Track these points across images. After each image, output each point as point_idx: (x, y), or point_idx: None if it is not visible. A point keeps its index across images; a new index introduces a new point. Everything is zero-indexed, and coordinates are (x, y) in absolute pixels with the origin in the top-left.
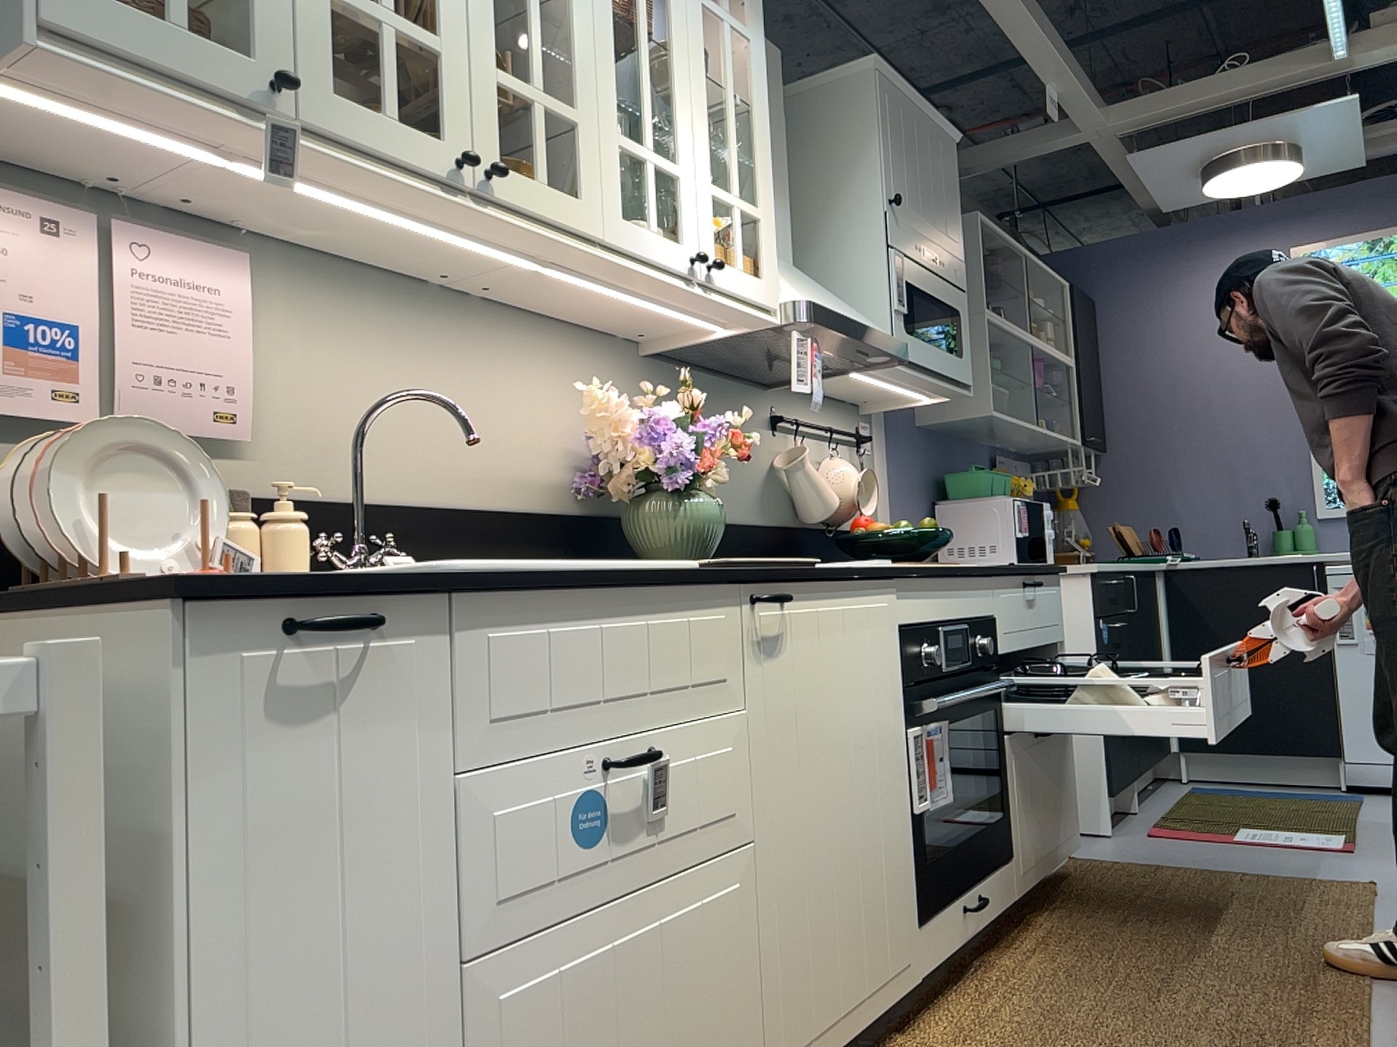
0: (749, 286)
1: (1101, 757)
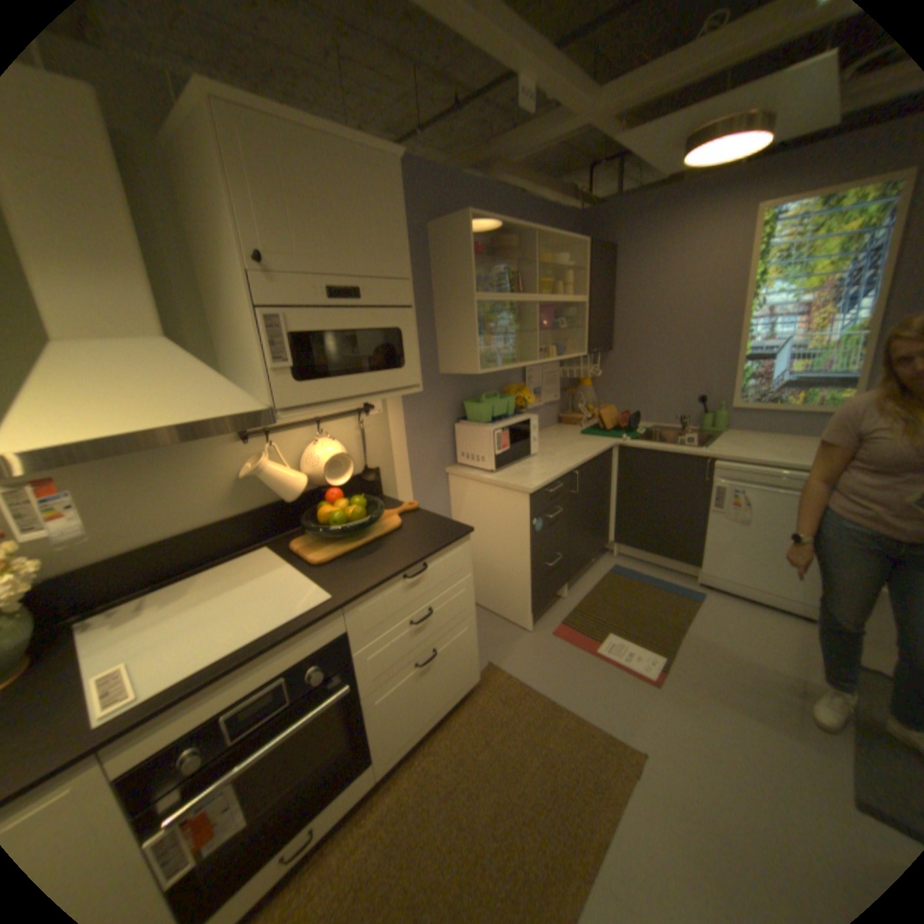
0: None
1: (527, 593)
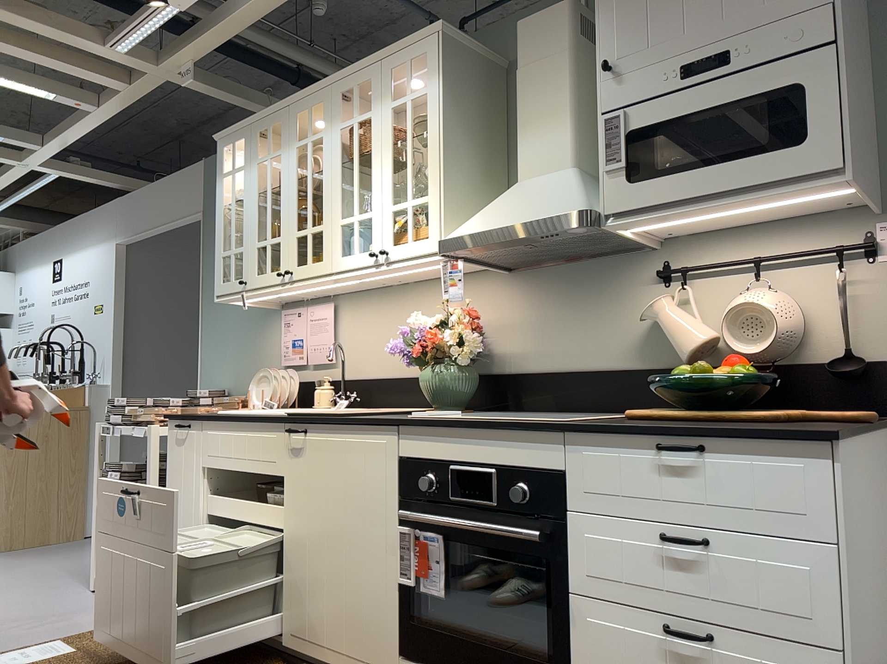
0: (413, 248)
1: None
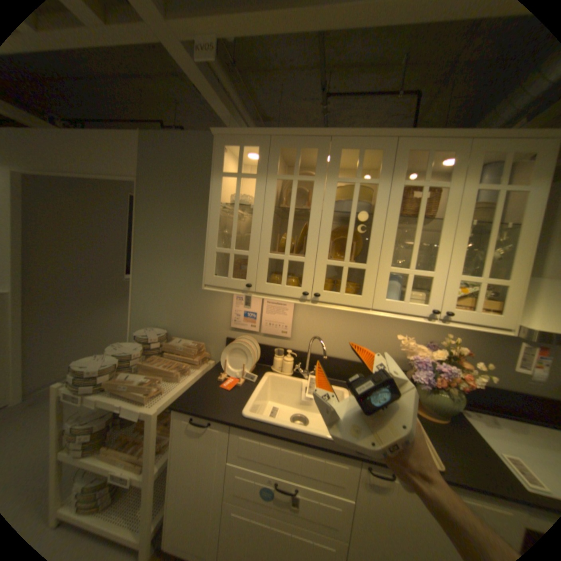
0: (484, 319)
1: None
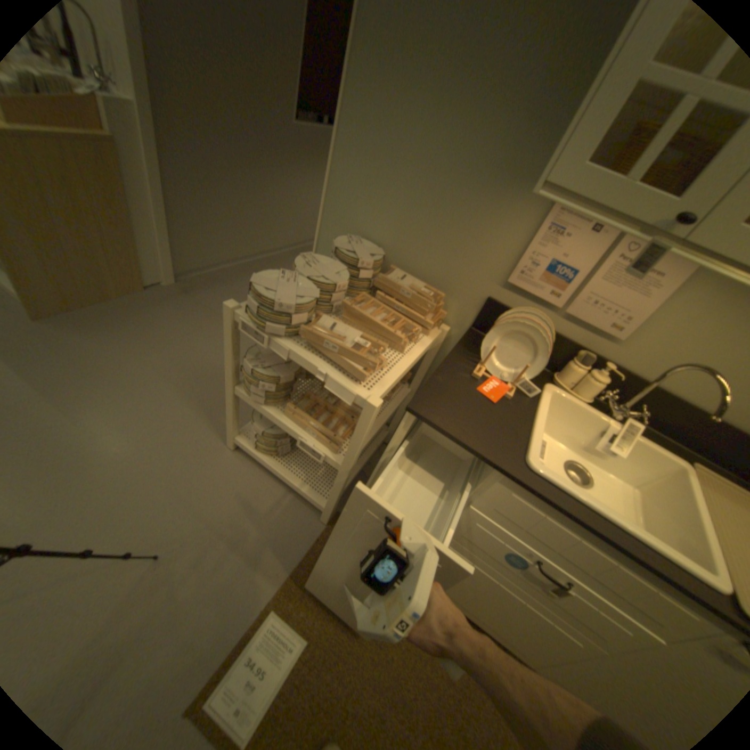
0: None
1: None
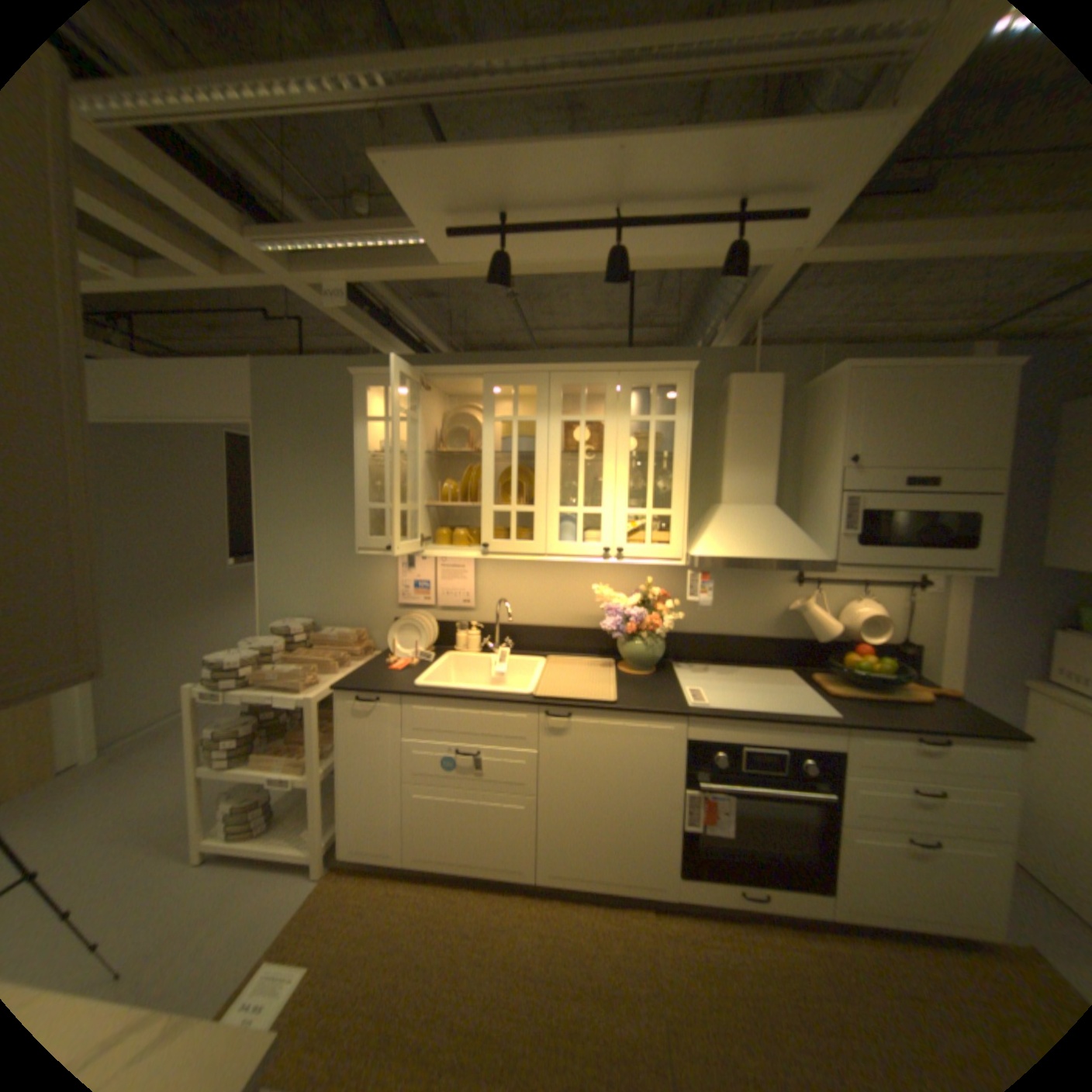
0: (653, 552)
1: None
